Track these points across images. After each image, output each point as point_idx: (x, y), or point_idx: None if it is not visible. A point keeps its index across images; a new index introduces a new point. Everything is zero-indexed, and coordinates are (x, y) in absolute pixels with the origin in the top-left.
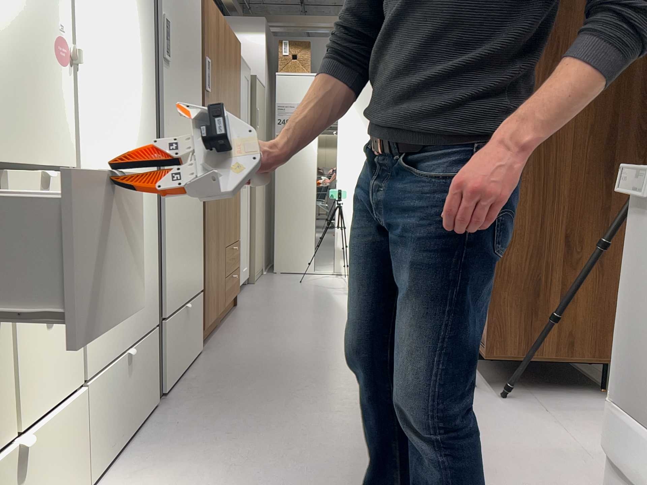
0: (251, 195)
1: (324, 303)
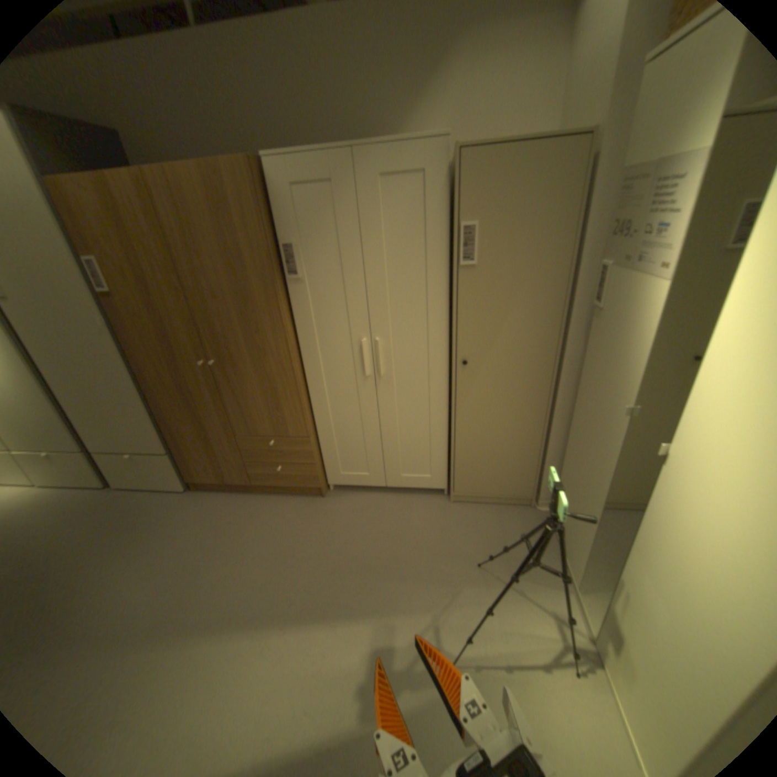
0: (452, 386)
1: (320, 600)
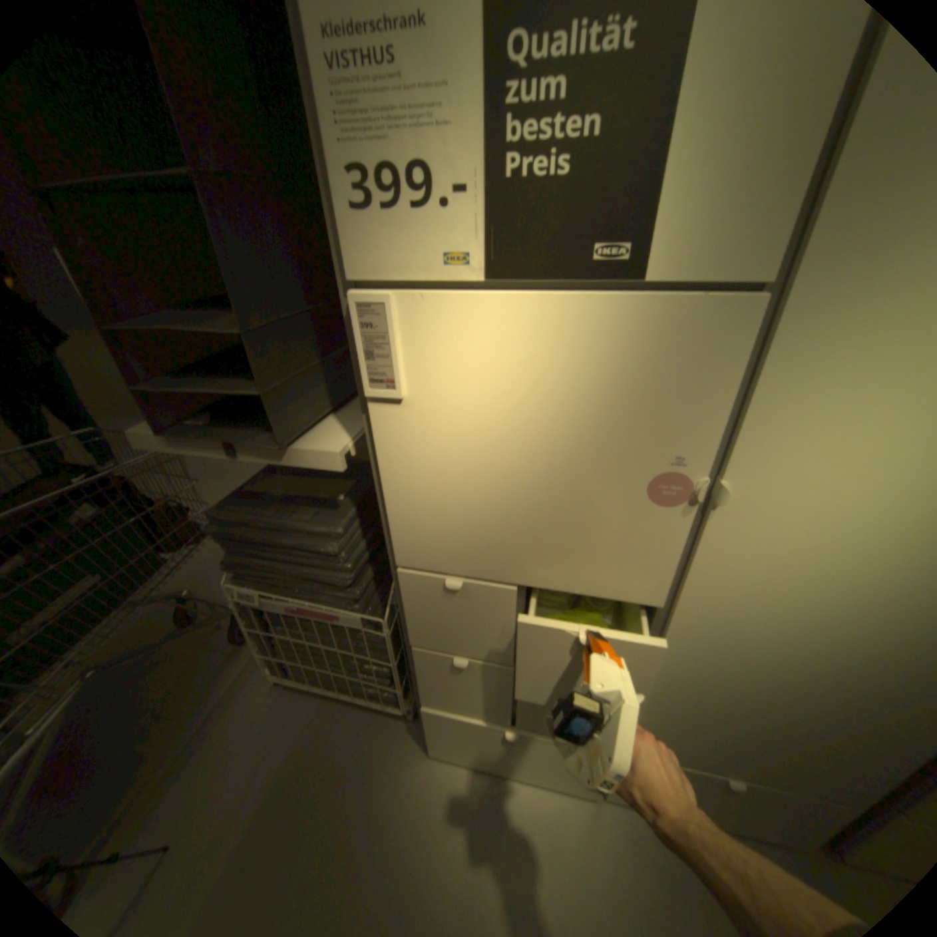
0: None
1: None
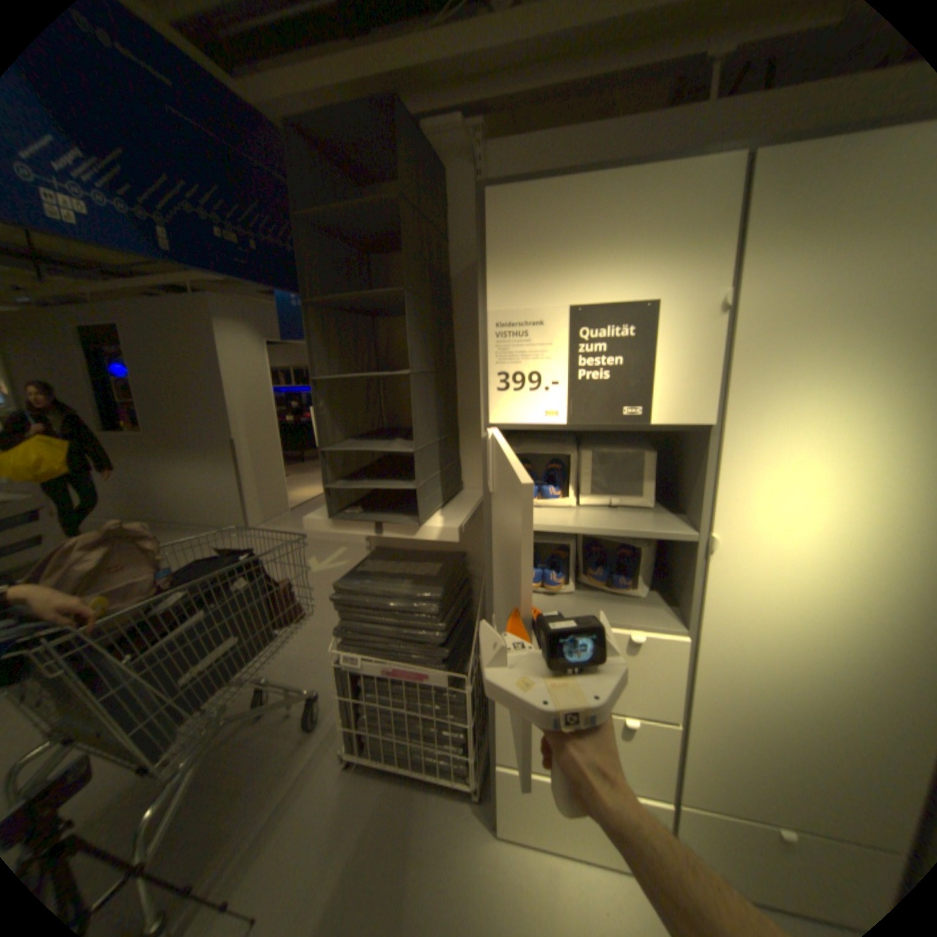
0: None
1: None
